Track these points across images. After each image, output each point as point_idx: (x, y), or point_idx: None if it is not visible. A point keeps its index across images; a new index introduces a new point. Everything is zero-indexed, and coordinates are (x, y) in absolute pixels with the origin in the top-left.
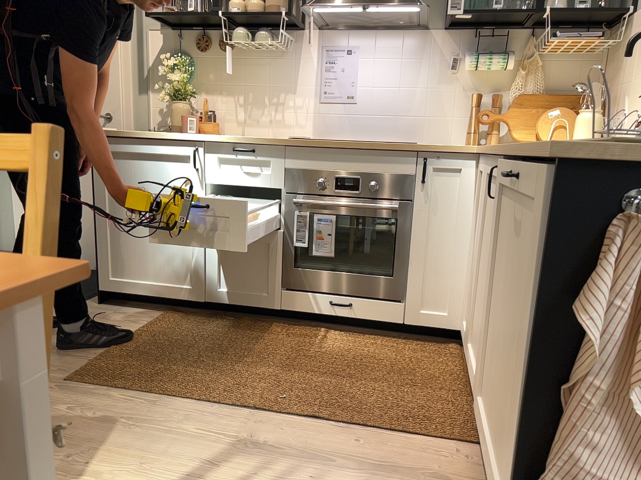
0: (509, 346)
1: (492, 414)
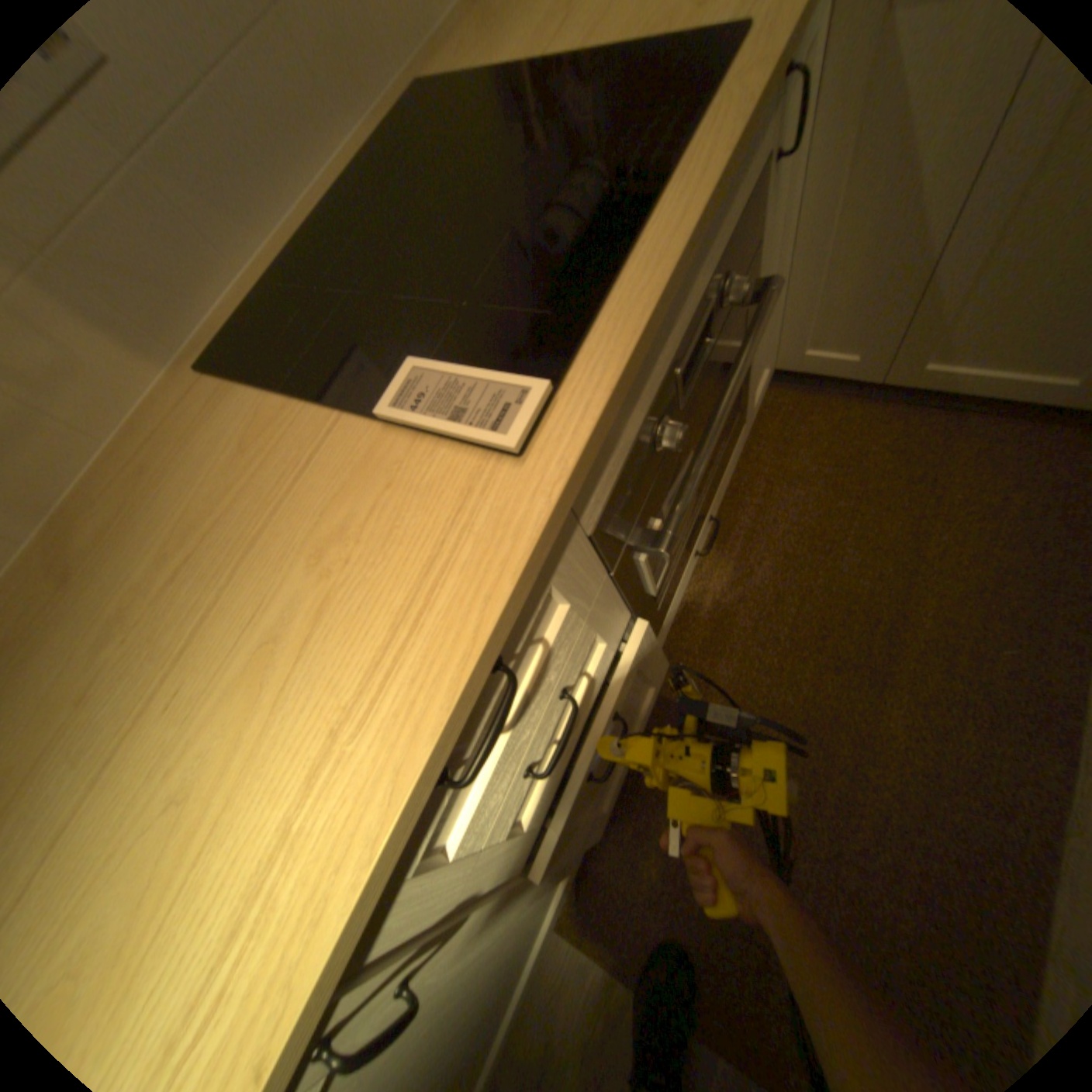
0: None
1: None
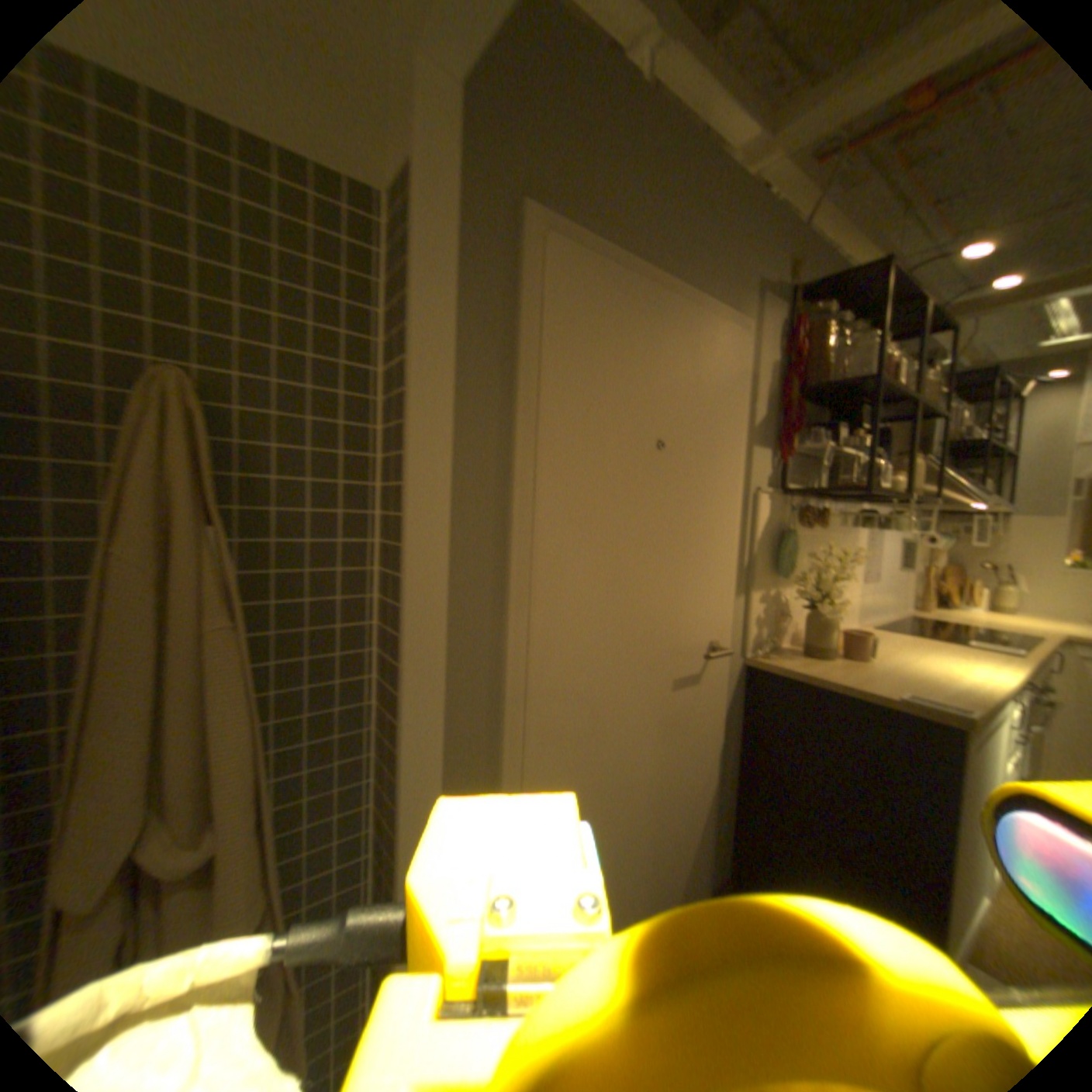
0: None
1: None
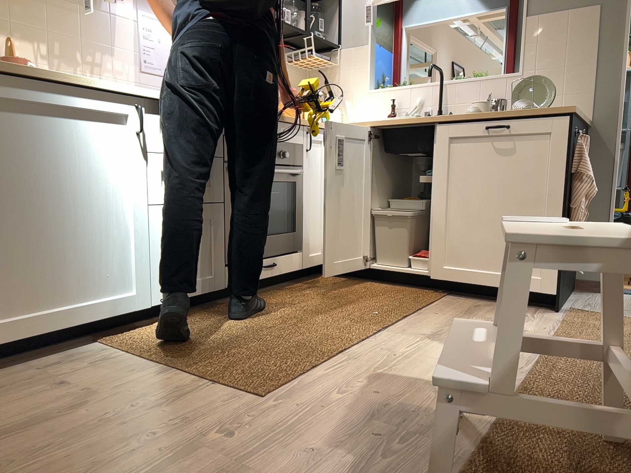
0: (494, 214)
1: (469, 262)
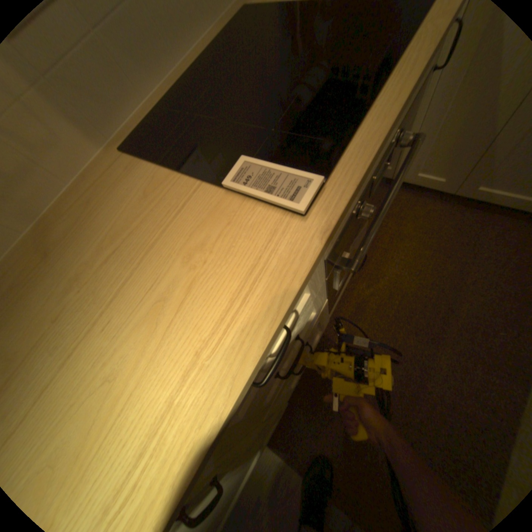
0: None
1: None
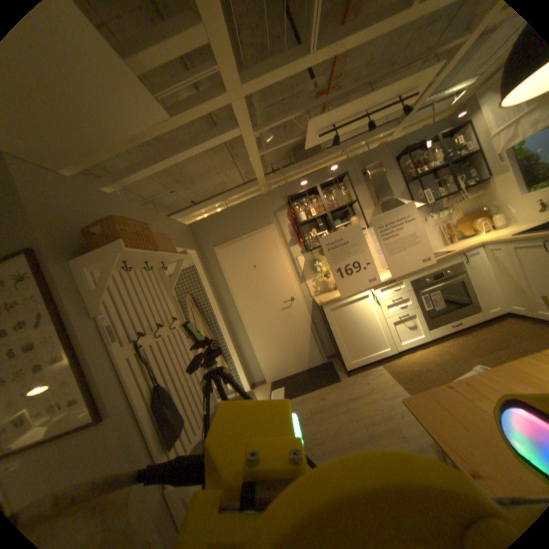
0: None
1: None
